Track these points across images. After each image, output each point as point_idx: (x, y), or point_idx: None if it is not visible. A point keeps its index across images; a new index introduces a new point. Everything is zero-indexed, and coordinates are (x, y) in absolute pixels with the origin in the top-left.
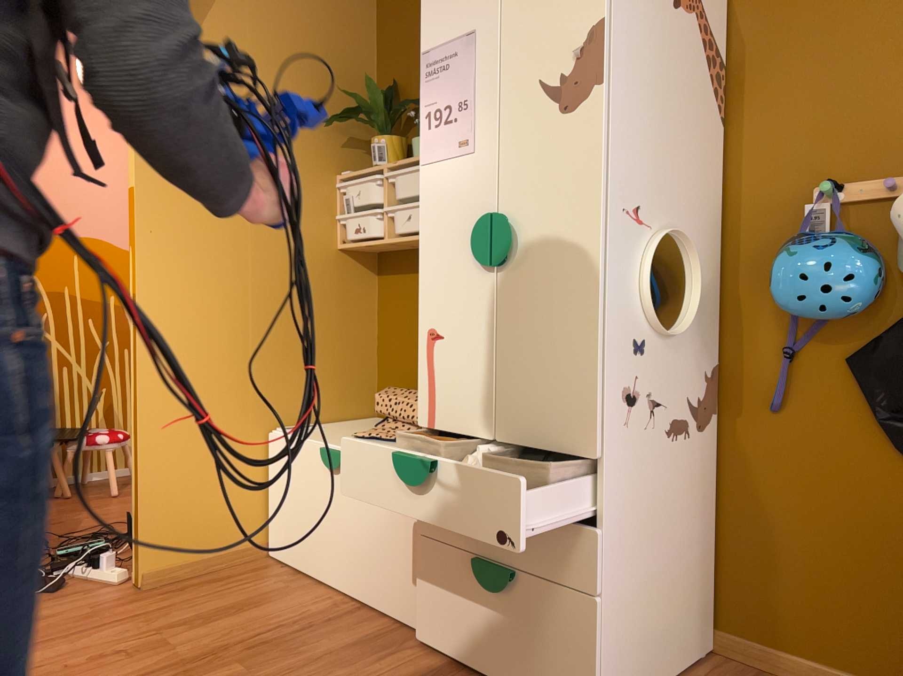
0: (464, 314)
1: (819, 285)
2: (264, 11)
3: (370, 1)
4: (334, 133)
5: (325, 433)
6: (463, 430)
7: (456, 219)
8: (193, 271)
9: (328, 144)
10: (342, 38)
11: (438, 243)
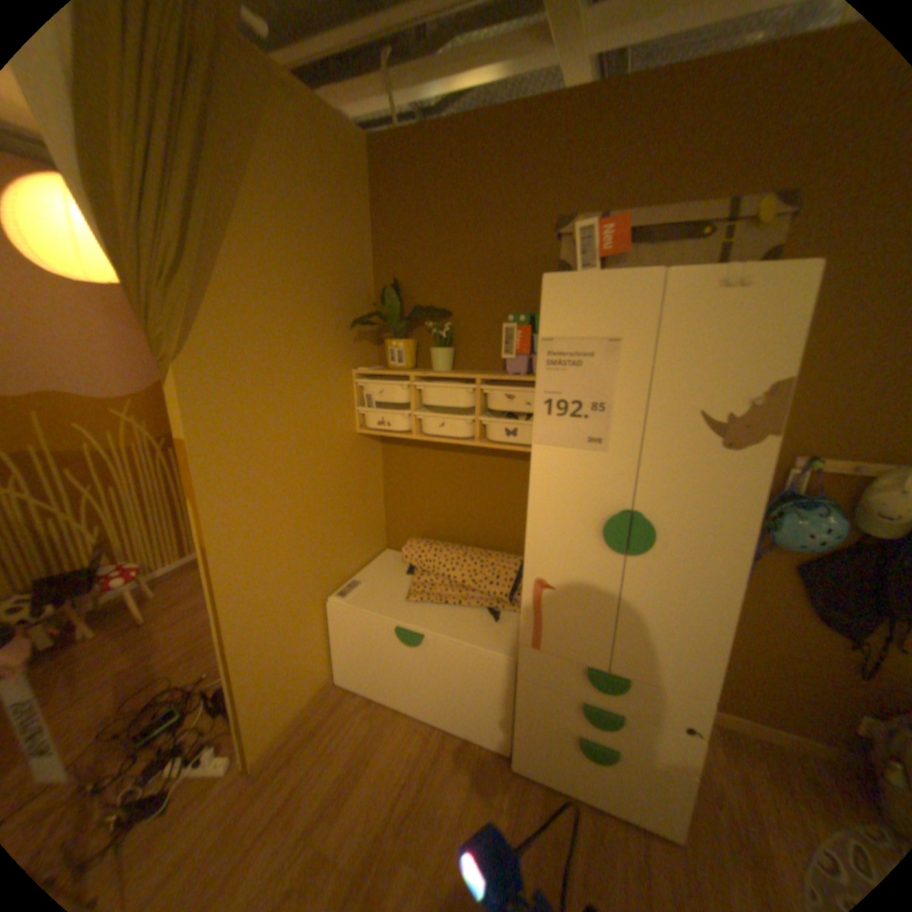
0: (583, 578)
1: (821, 541)
2: (283, 209)
3: (365, 192)
4: (349, 331)
5: (379, 596)
6: (575, 657)
7: (579, 502)
8: (255, 503)
9: (345, 343)
10: (347, 234)
11: (554, 515)
